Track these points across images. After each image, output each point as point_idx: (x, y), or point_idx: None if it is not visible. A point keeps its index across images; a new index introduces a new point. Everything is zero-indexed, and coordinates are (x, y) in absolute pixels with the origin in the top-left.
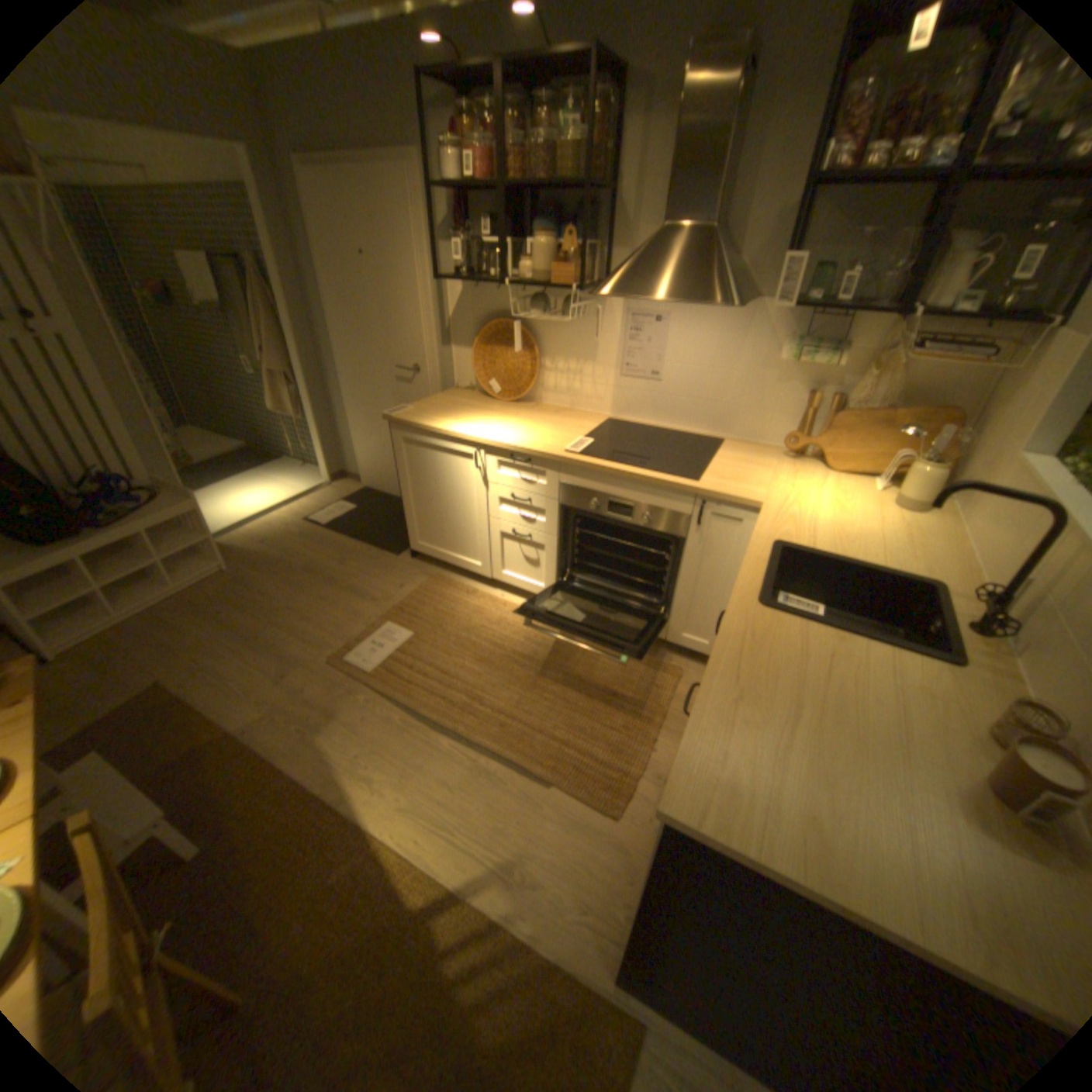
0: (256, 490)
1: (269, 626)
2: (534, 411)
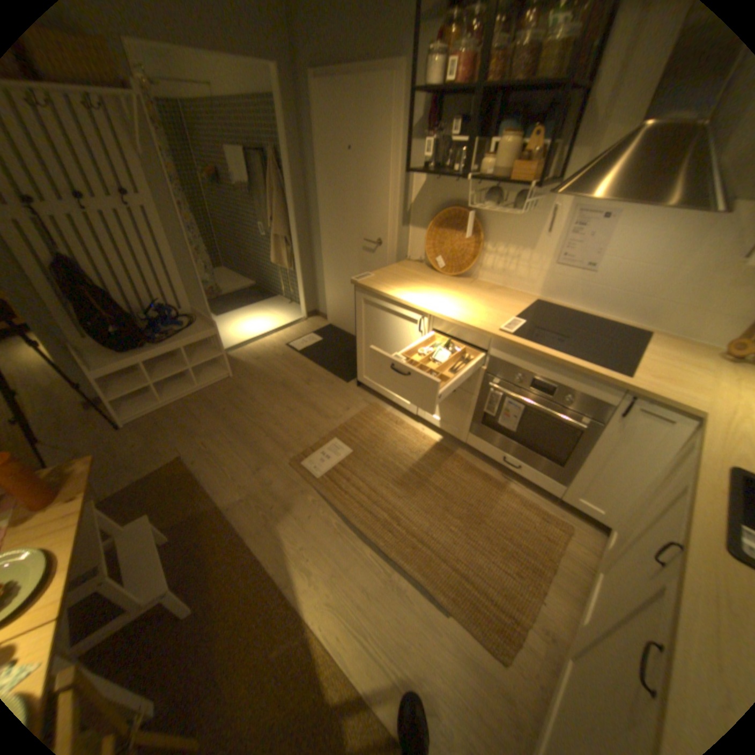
0: (258, 319)
1: (255, 426)
2: (472, 286)
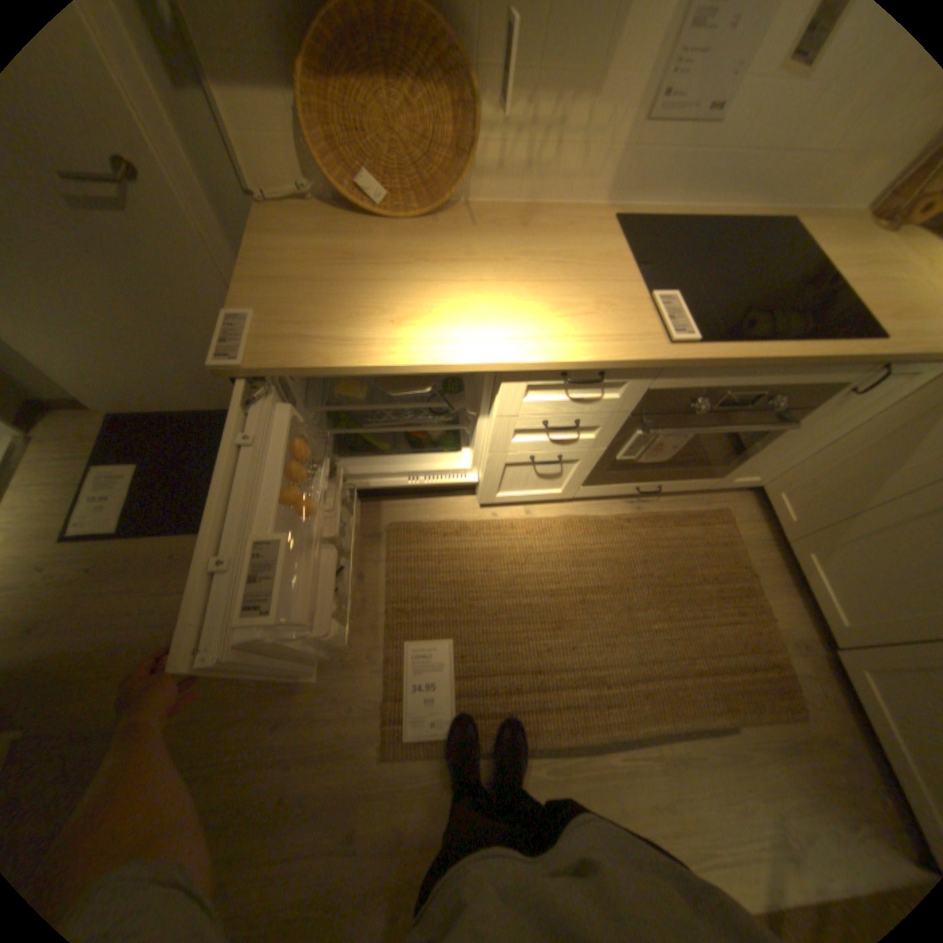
0: None
1: (234, 774)
2: (489, 232)
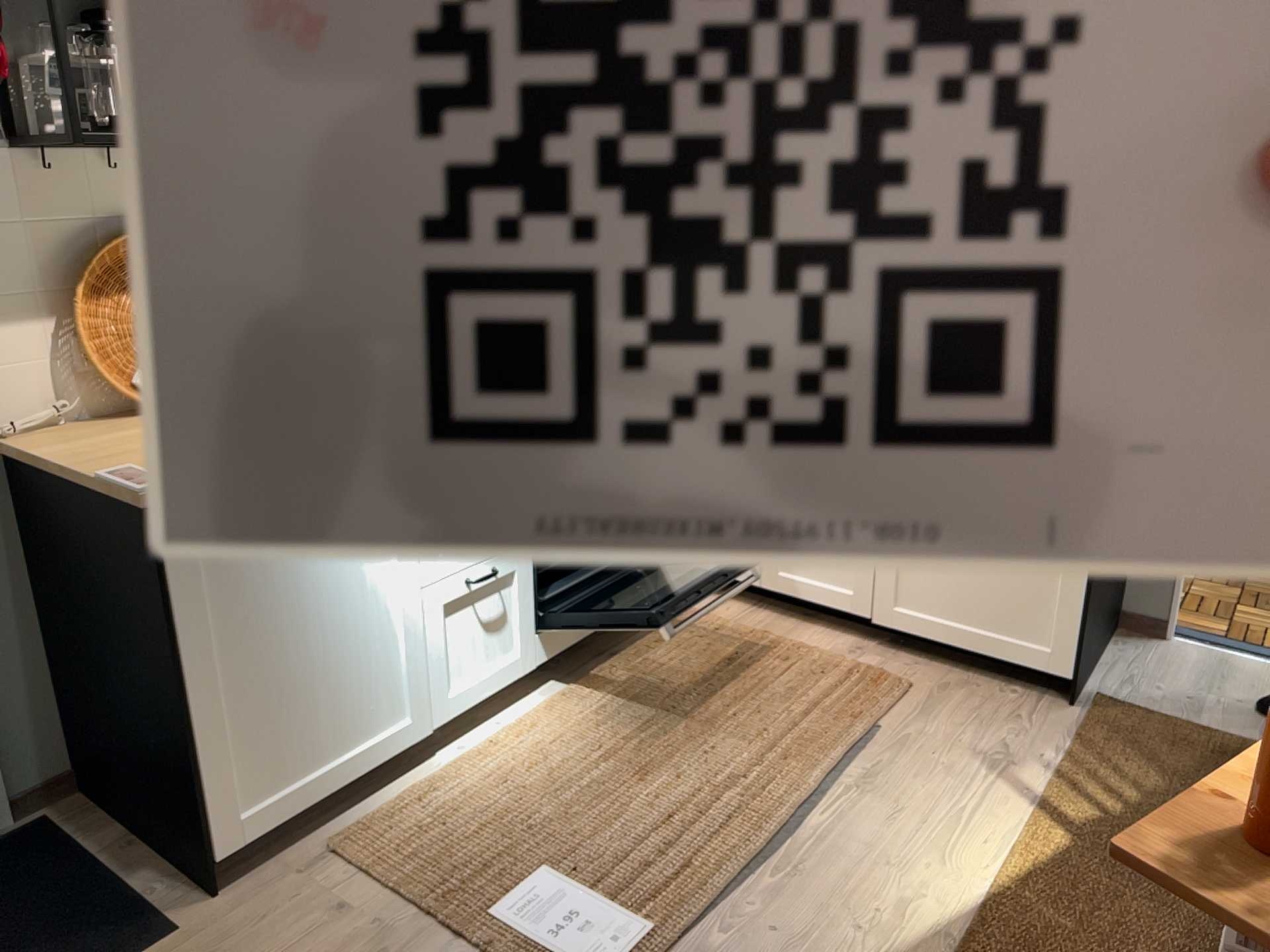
0: None
1: None
2: None
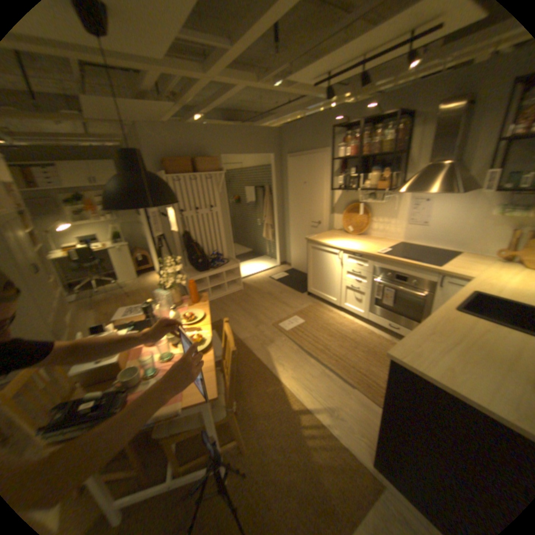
0: (255, 266)
1: (255, 309)
2: (367, 238)
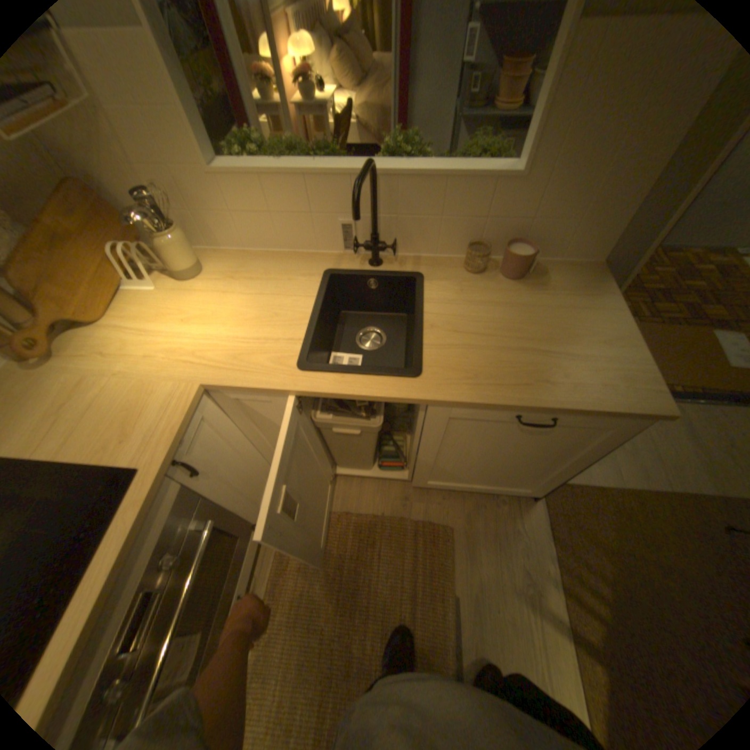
0: None
1: None
2: None
